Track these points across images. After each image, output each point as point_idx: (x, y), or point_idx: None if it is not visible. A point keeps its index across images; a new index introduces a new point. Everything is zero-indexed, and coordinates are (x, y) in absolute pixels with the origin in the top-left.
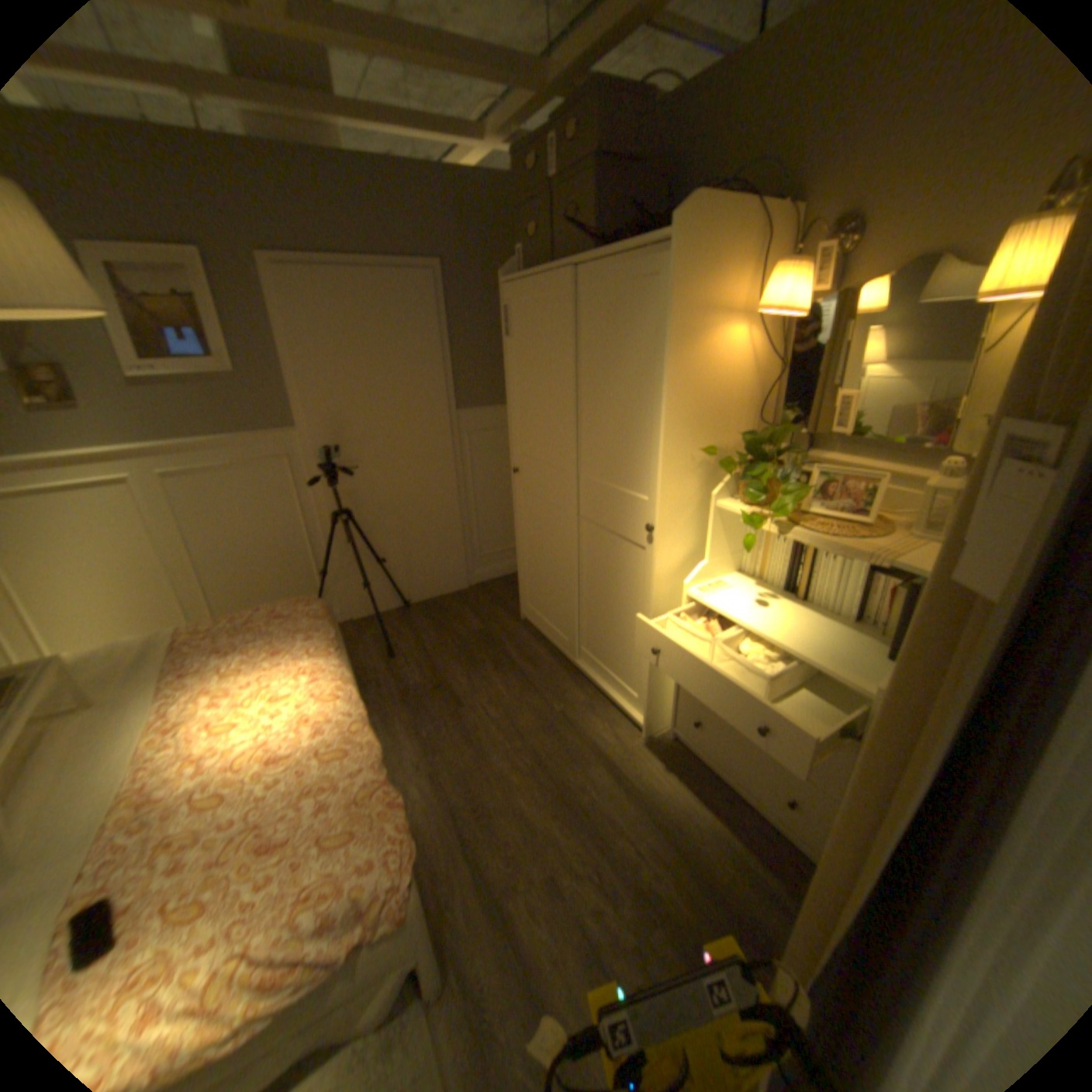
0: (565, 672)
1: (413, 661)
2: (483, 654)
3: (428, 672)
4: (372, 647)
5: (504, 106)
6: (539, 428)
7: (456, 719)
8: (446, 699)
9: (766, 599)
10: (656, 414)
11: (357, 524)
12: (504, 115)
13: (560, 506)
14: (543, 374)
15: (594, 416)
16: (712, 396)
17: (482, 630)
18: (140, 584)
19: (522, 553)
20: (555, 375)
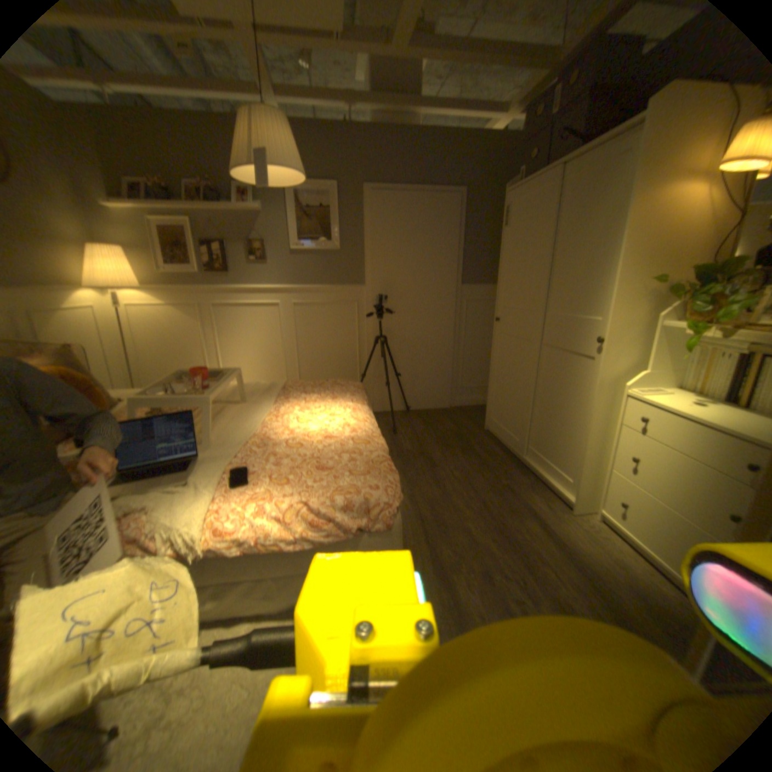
0: (515, 464)
1: (408, 438)
2: (455, 443)
3: (417, 445)
4: (383, 426)
5: (527, 86)
6: (521, 284)
7: (431, 472)
8: (427, 461)
9: (706, 403)
10: (618, 251)
11: (388, 349)
12: (526, 92)
13: (529, 337)
14: (530, 245)
15: (566, 266)
16: (670, 238)
17: (456, 431)
18: (273, 362)
19: (494, 379)
20: (539, 243)
